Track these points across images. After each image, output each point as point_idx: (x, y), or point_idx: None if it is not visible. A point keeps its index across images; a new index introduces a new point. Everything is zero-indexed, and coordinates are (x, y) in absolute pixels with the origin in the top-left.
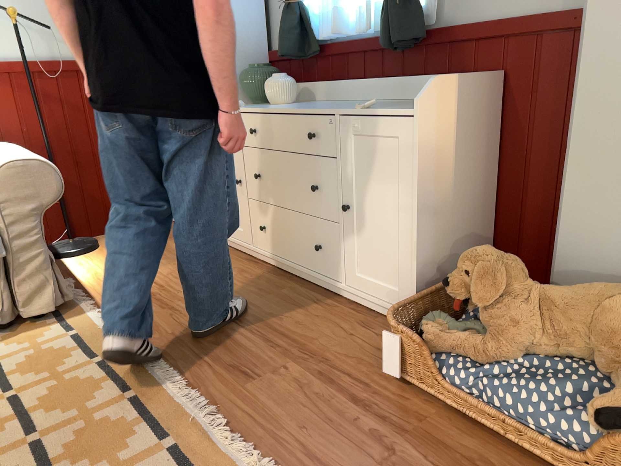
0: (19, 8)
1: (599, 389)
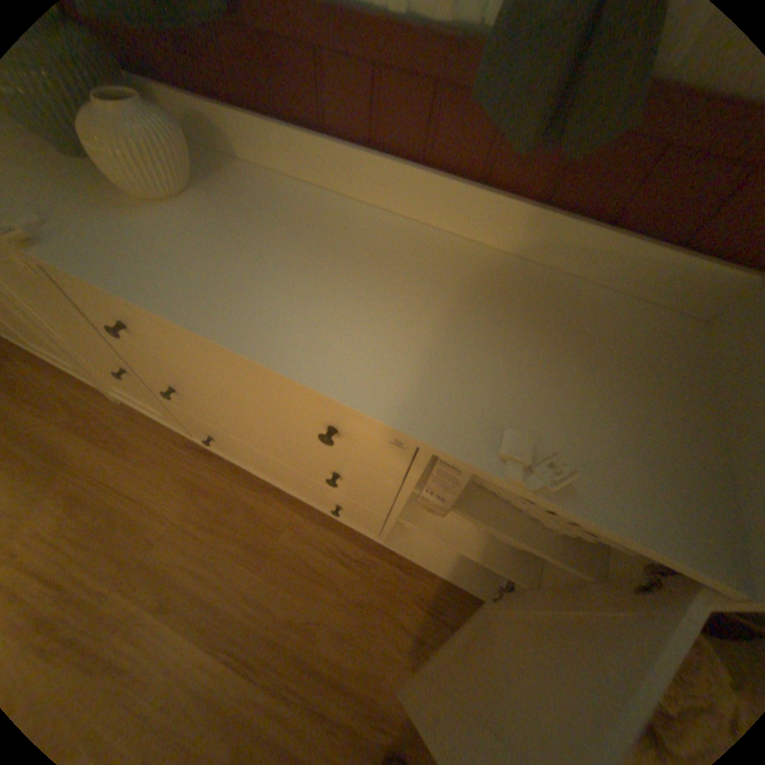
0: None
1: None
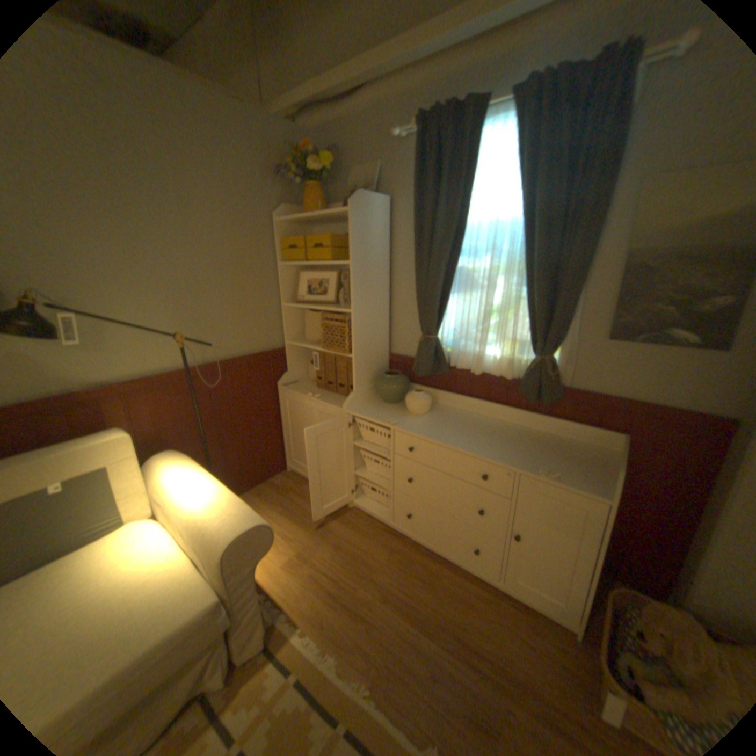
0: (175, 322)
1: None
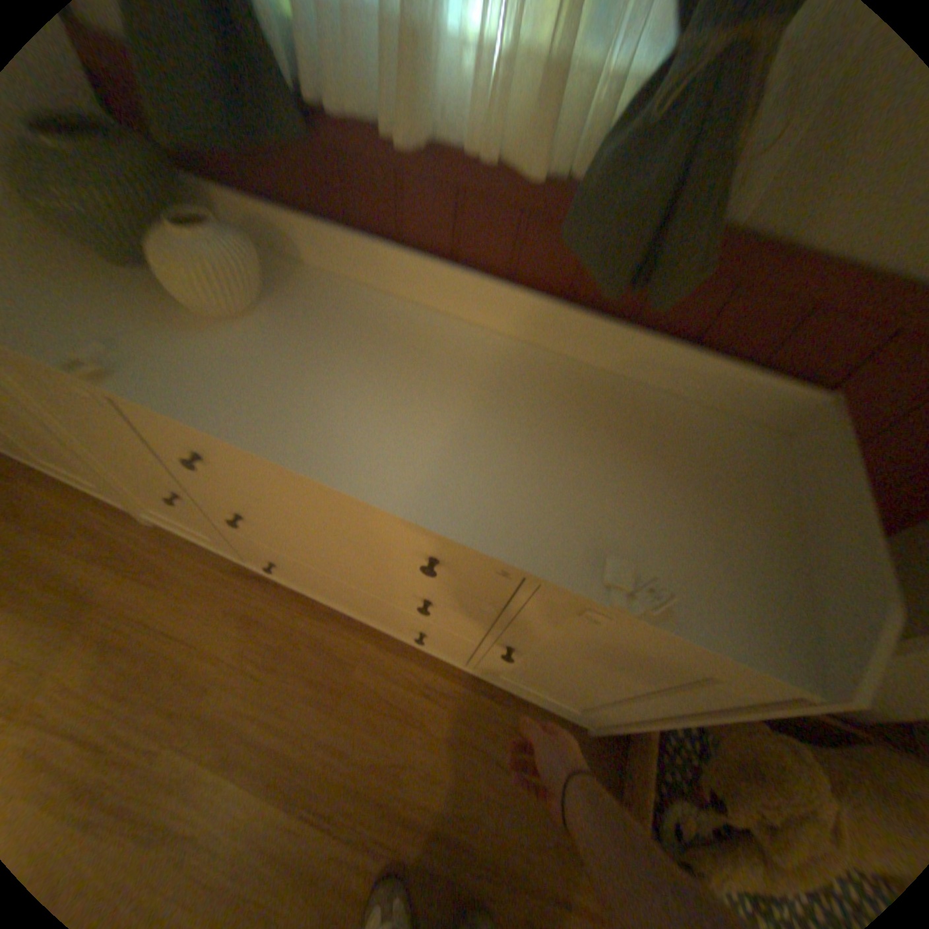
0: None
1: None
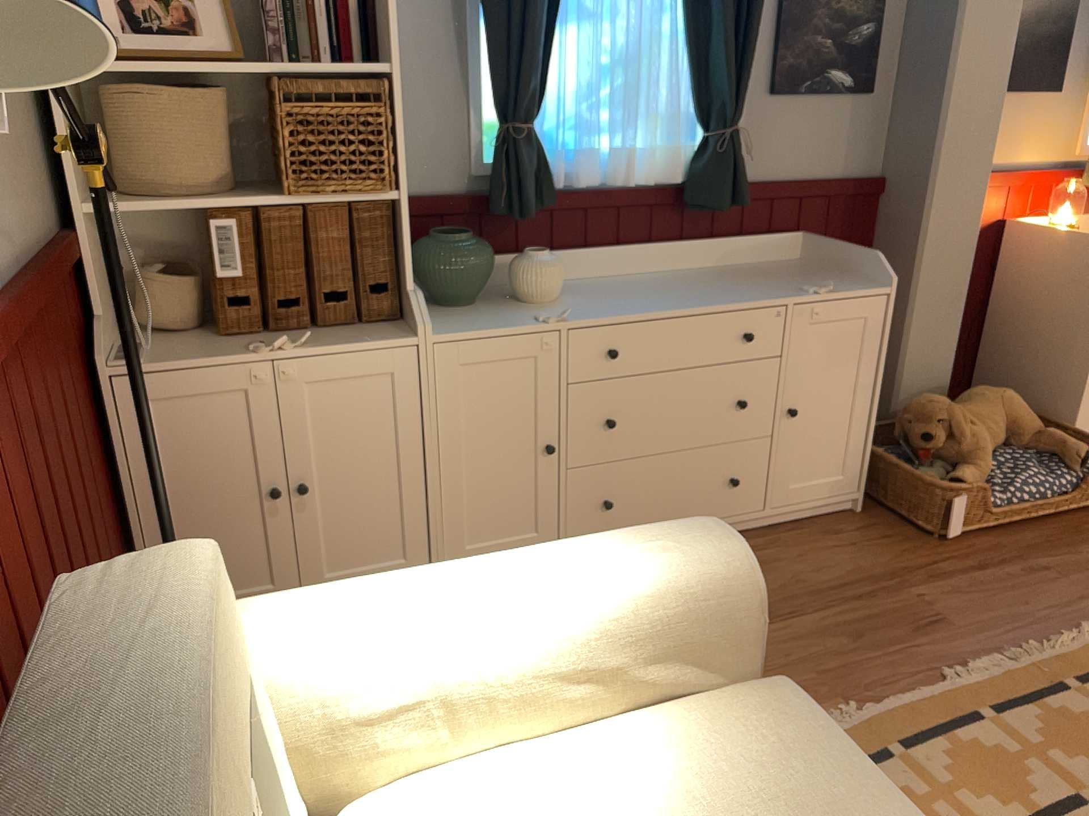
0: None
1: (1038, 454)
